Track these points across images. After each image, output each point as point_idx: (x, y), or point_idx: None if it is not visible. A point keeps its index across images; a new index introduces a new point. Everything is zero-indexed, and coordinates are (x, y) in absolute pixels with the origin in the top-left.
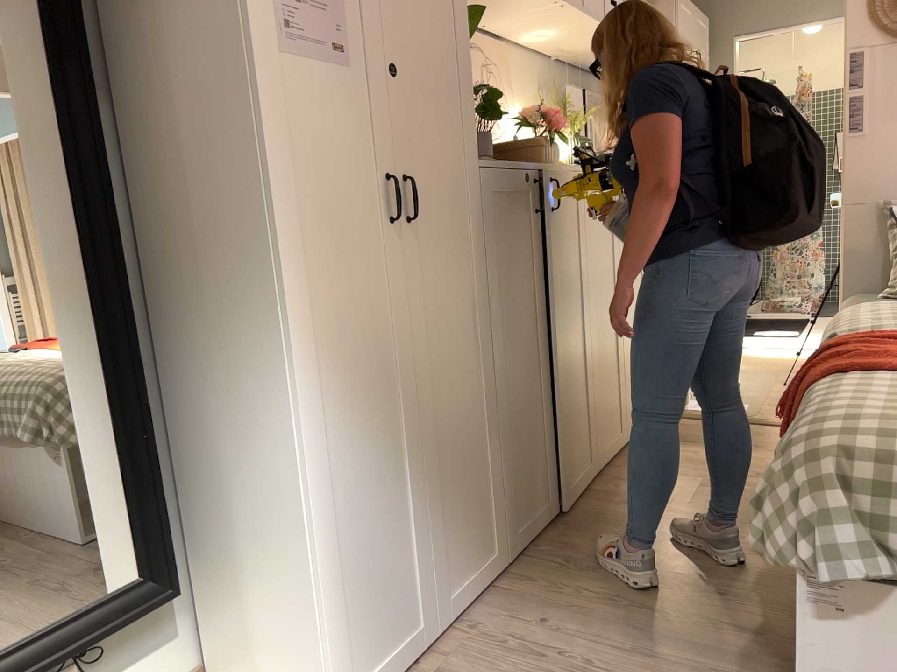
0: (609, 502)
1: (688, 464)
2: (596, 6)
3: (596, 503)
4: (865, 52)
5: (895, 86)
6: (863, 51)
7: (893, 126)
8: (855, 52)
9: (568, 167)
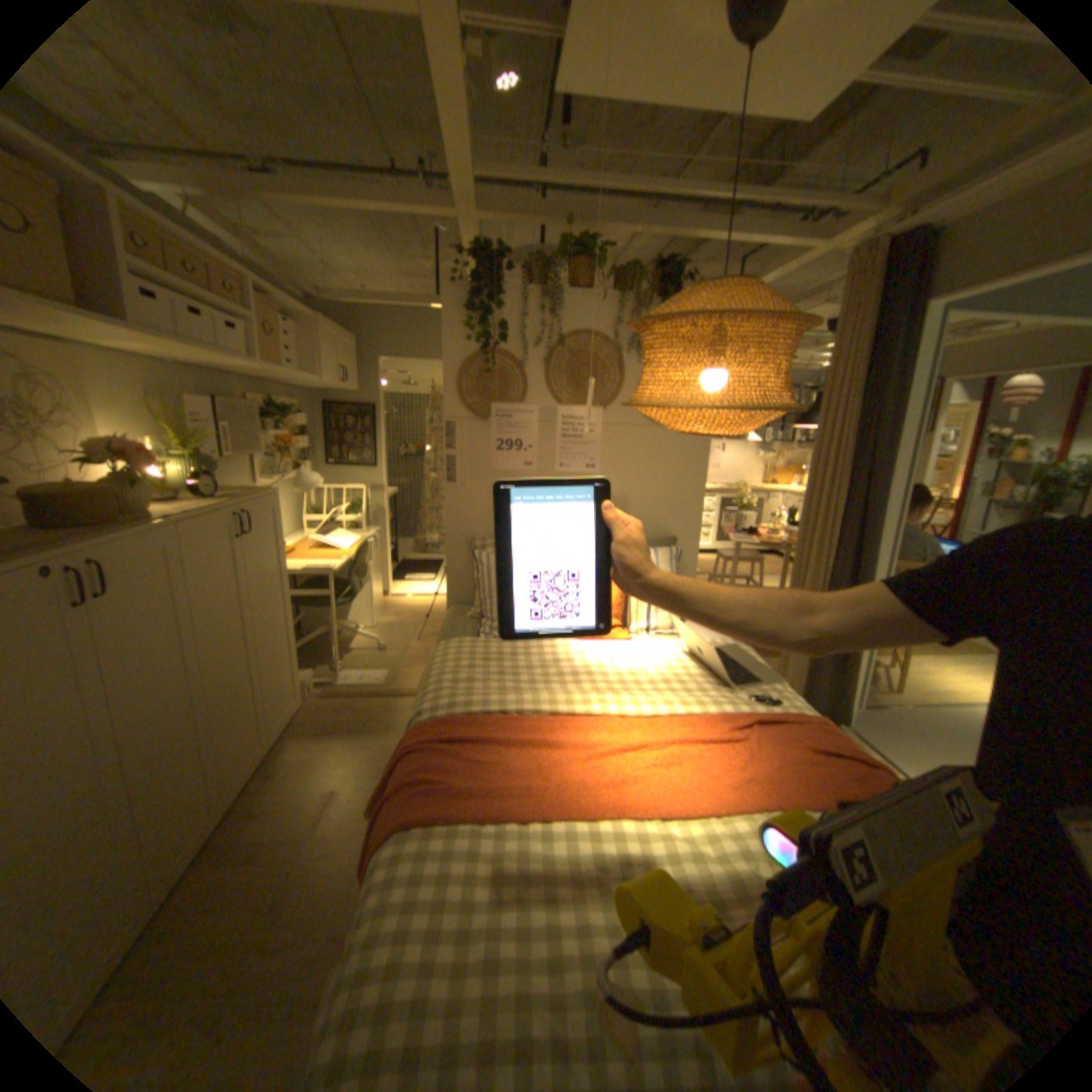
0: (226, 867)
1: (323, 773)
2: (217, 317)
3: (209, 874)
4: (461, 420)
5: (481, 451)
6: (459, 420)
7: (481, 480)
8: (454, 419)
9: (153, 521)
